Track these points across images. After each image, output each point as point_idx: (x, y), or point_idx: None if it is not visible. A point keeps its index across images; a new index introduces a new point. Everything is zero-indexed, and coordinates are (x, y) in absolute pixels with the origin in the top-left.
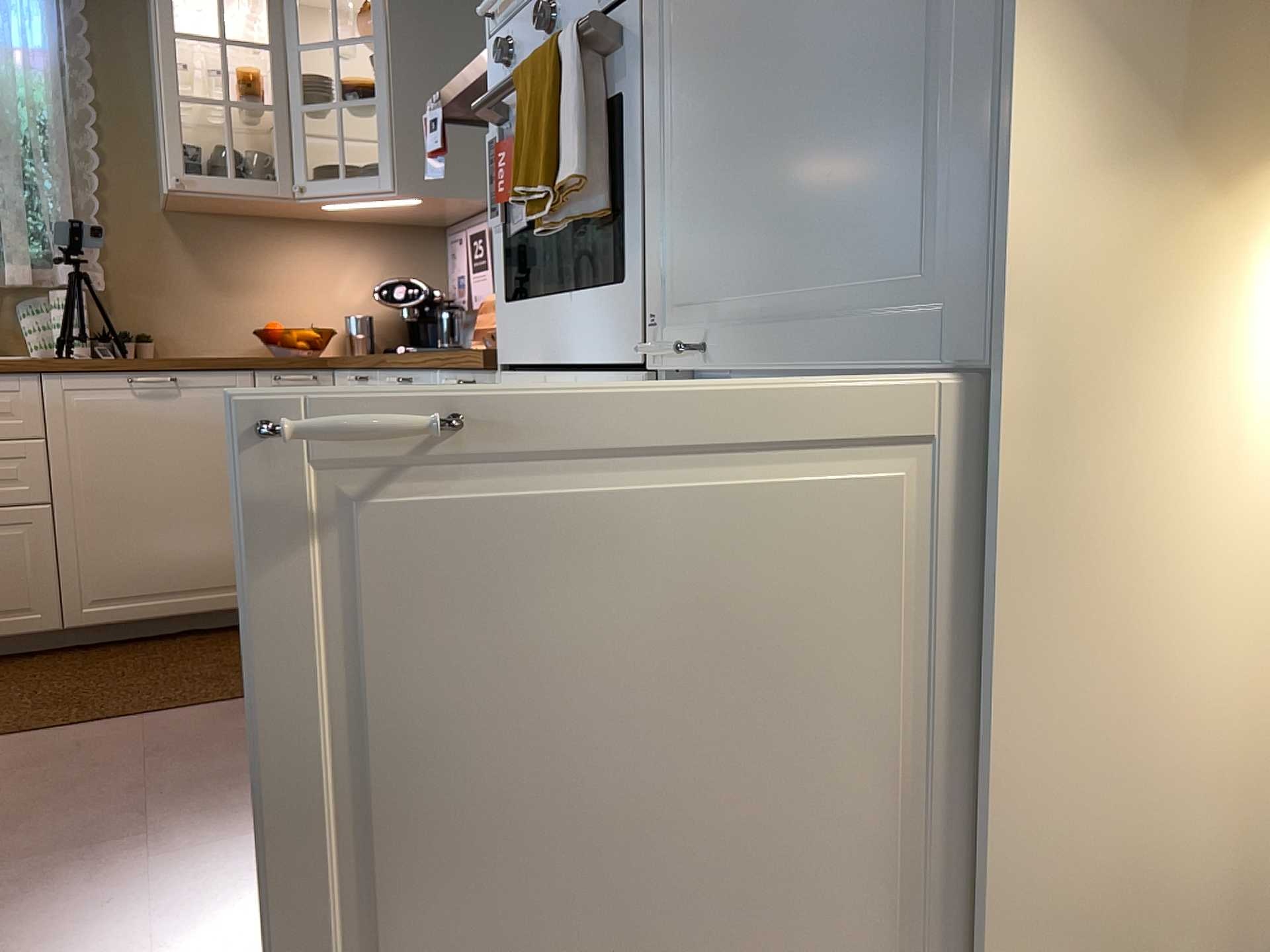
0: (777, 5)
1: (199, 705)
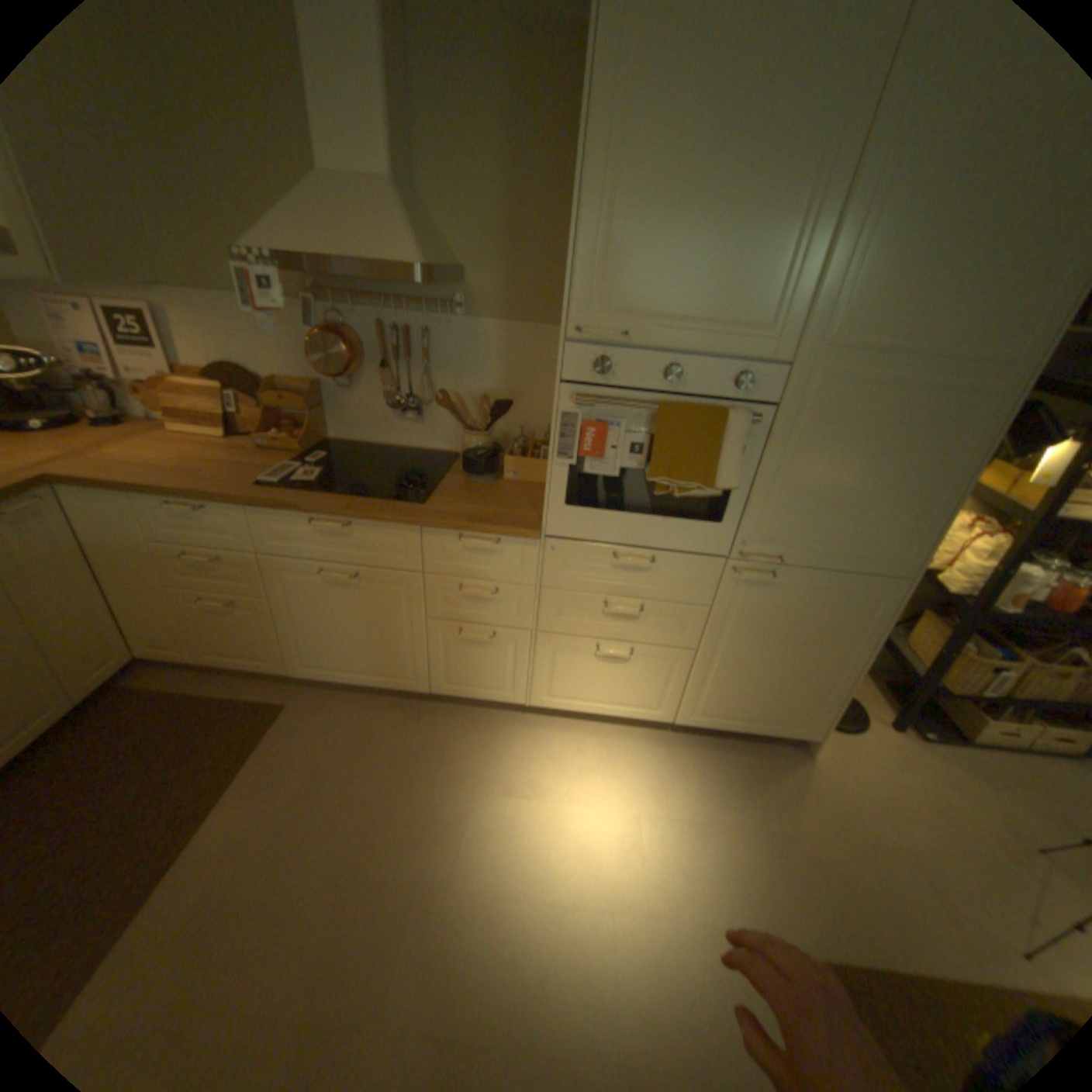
0: (863, 456)
1: (207, 811)
